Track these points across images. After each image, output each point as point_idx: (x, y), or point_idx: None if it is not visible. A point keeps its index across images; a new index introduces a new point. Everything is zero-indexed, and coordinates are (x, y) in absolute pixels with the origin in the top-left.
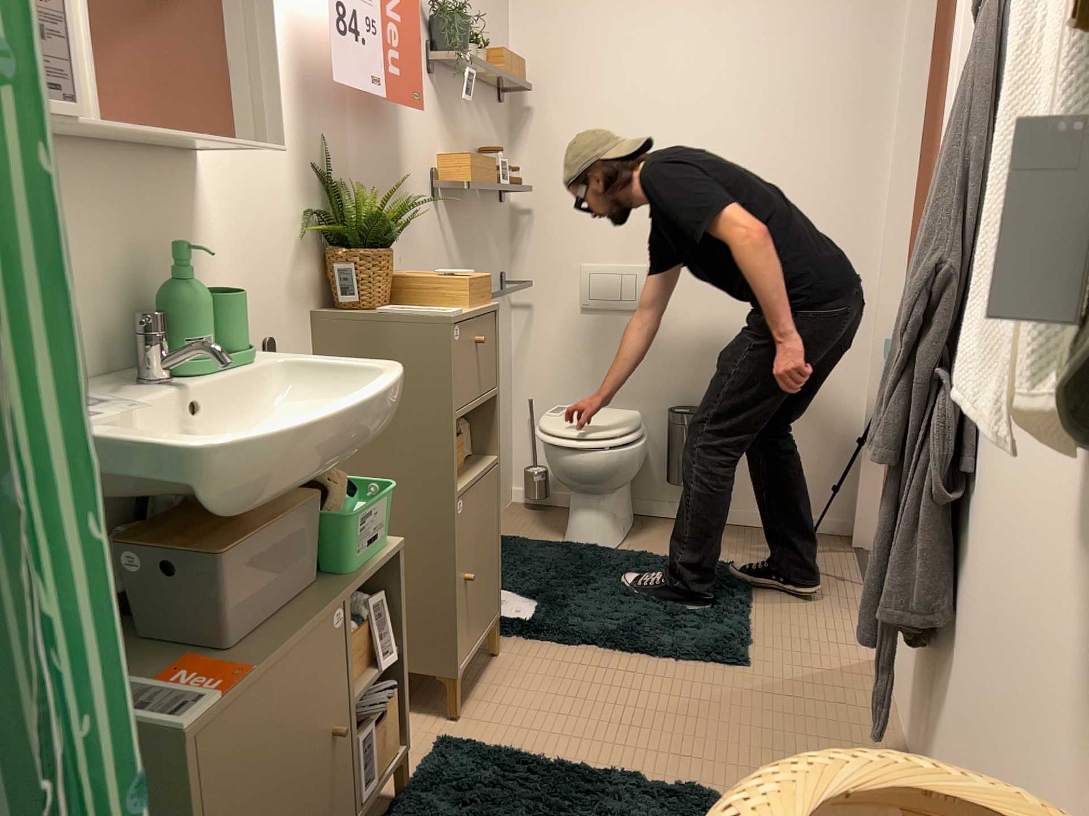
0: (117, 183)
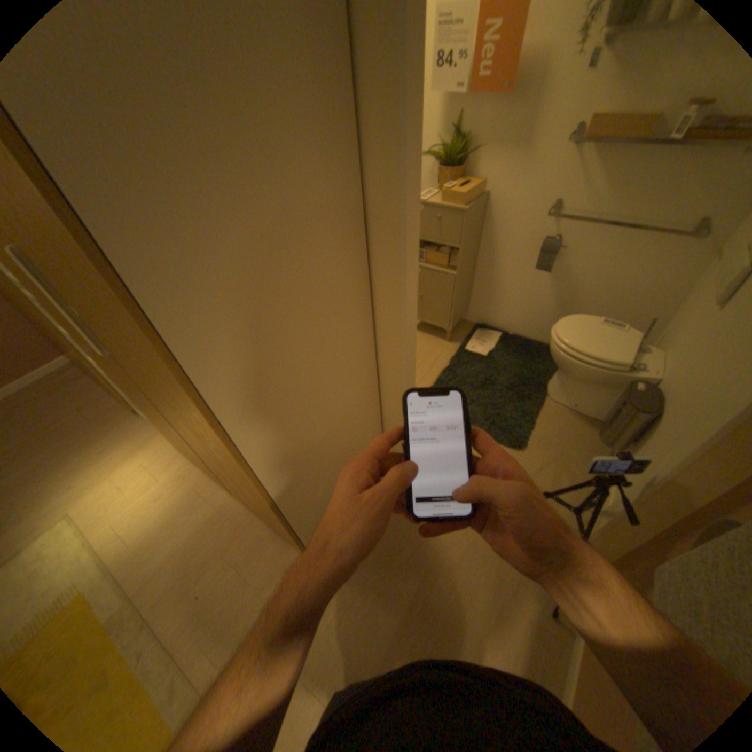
0: None
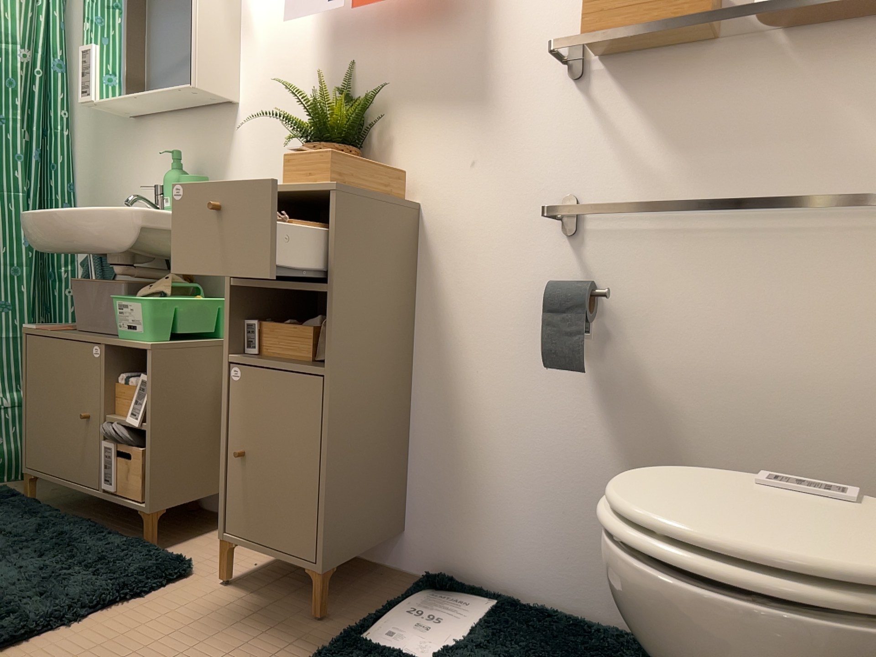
0: (185, 127)
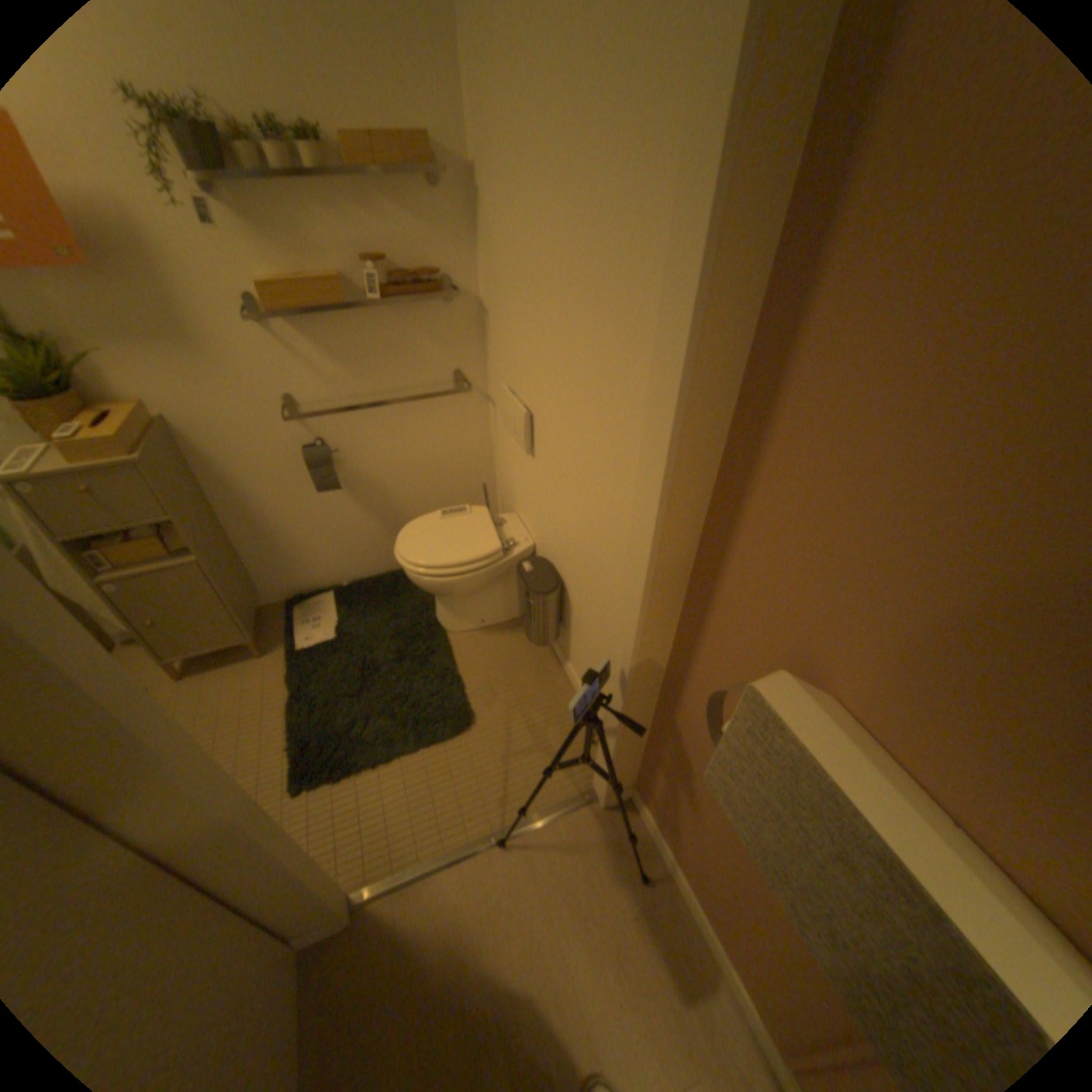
0: None
